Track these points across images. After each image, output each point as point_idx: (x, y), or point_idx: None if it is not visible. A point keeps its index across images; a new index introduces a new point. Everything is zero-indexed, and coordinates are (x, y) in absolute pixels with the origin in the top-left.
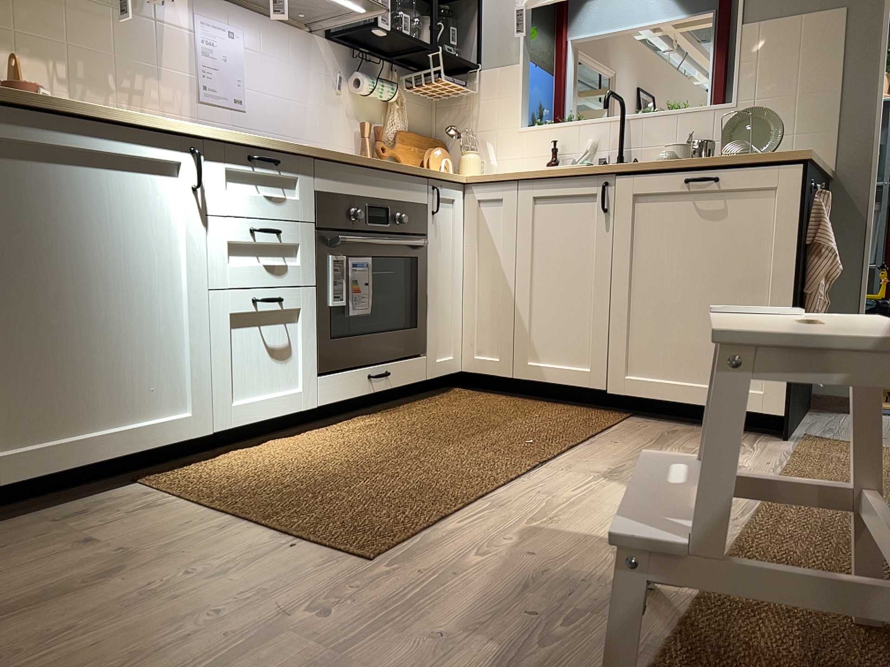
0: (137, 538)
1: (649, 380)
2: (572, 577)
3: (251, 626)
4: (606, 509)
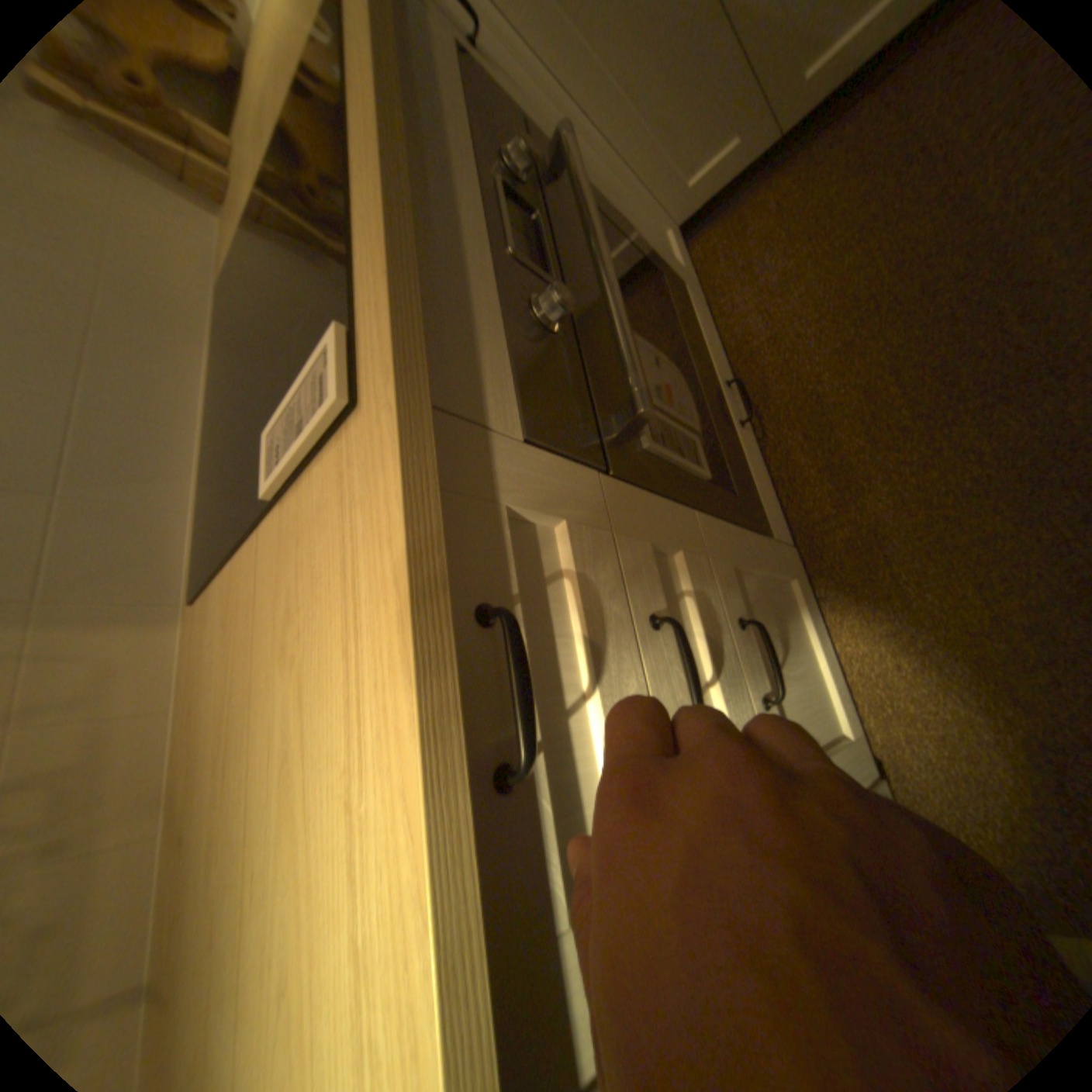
0: None
1: None
2: None
3: None
4: None
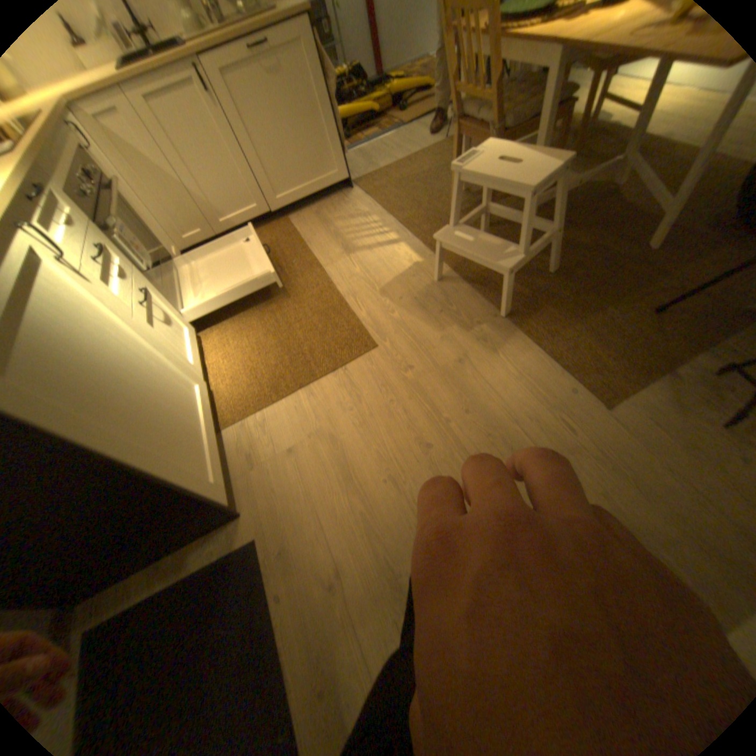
0: (298, 428)
1: (288, 193)
2: (421, 292)
3: (405, 388)
4: (377, 264)
